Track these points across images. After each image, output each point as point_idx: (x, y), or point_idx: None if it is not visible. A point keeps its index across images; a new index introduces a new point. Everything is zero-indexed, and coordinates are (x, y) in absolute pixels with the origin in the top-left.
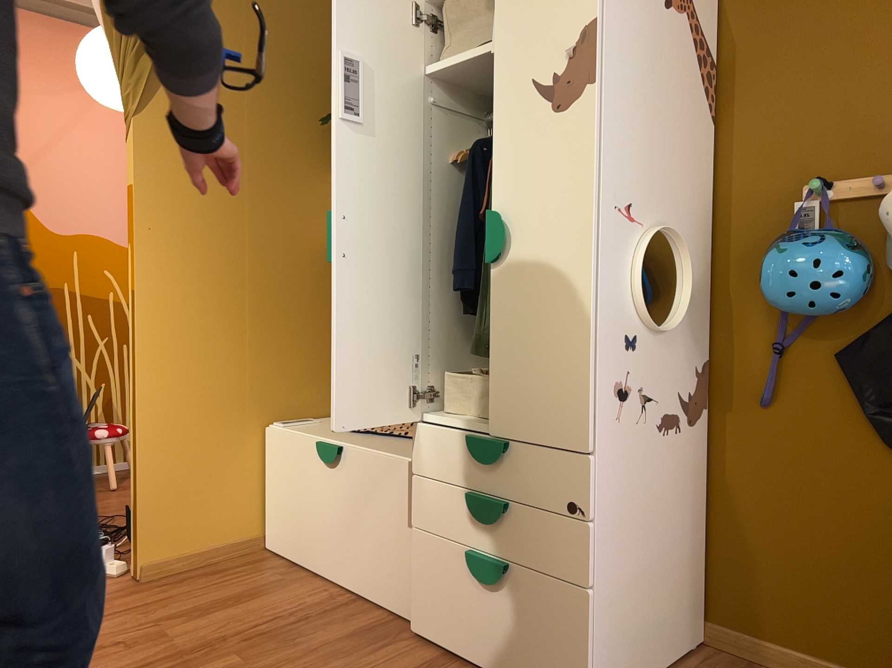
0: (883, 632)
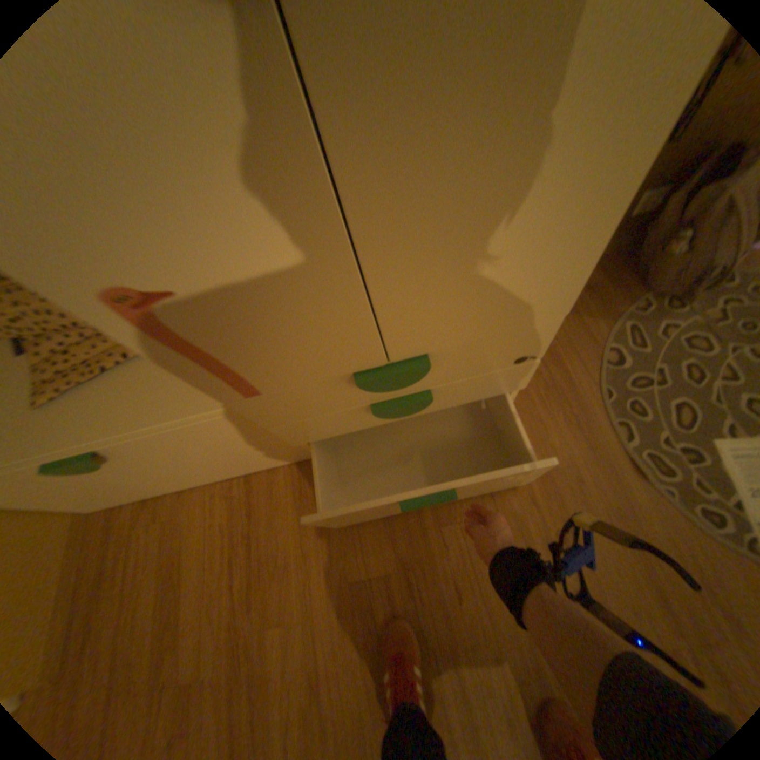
0: None
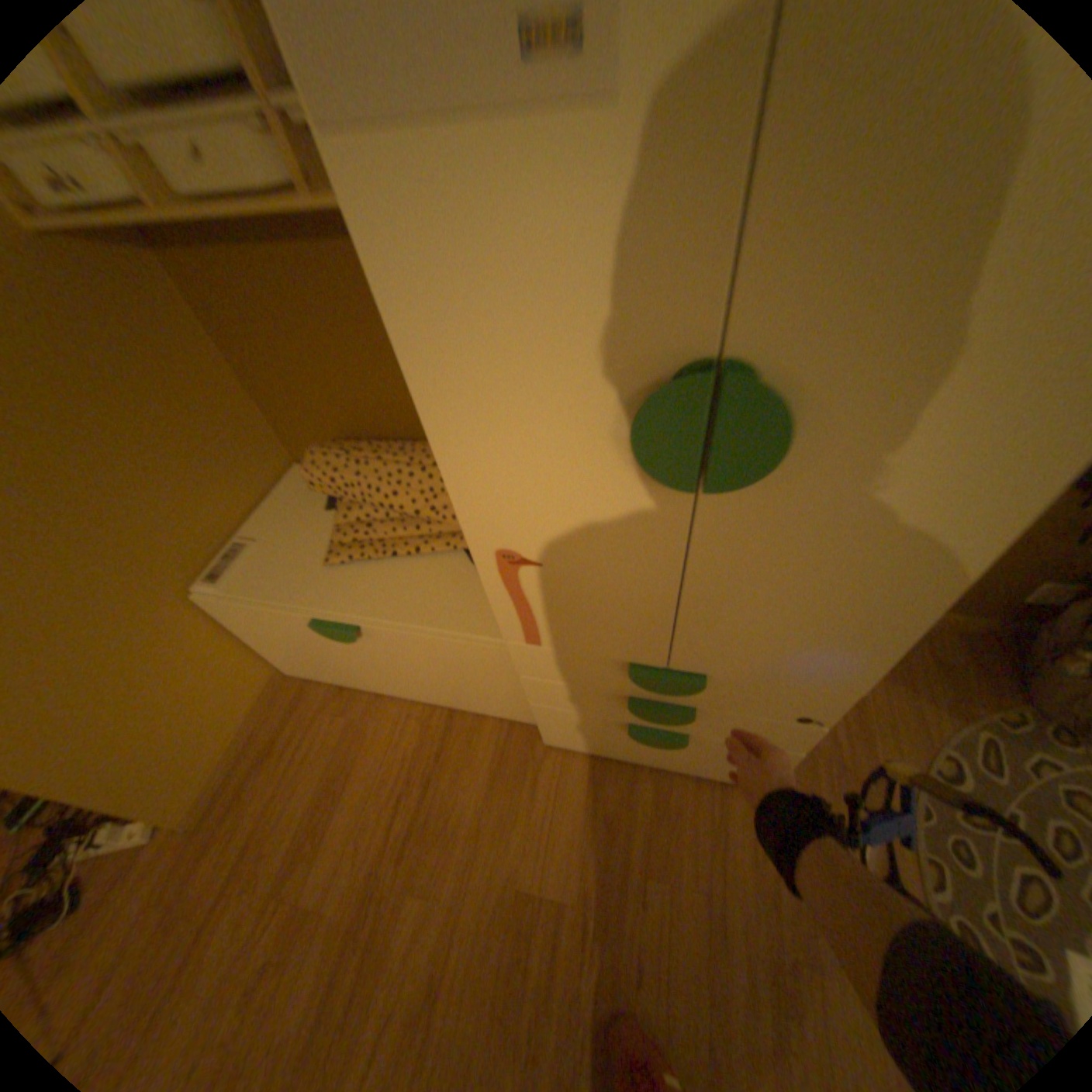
0: None
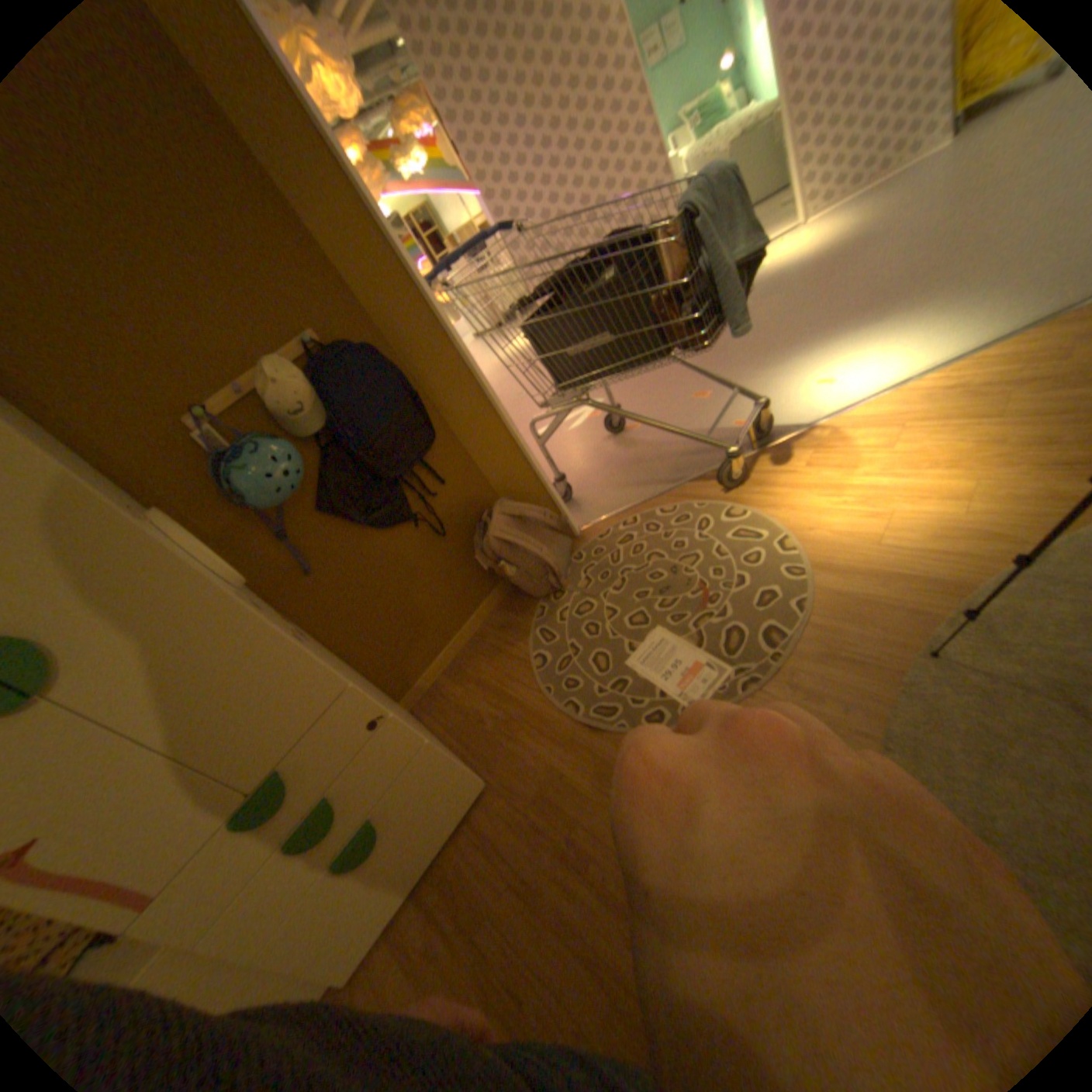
0: (452, 603)
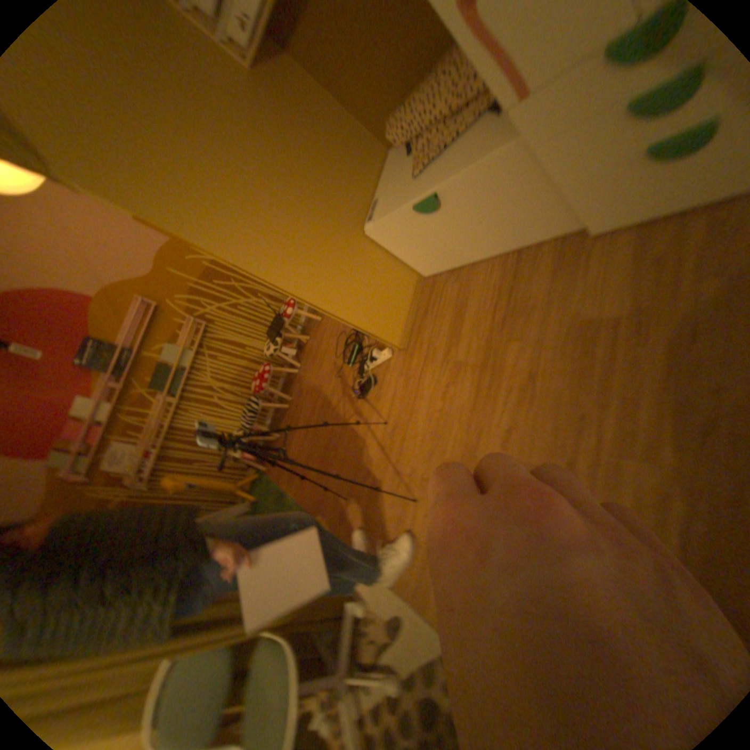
0: None
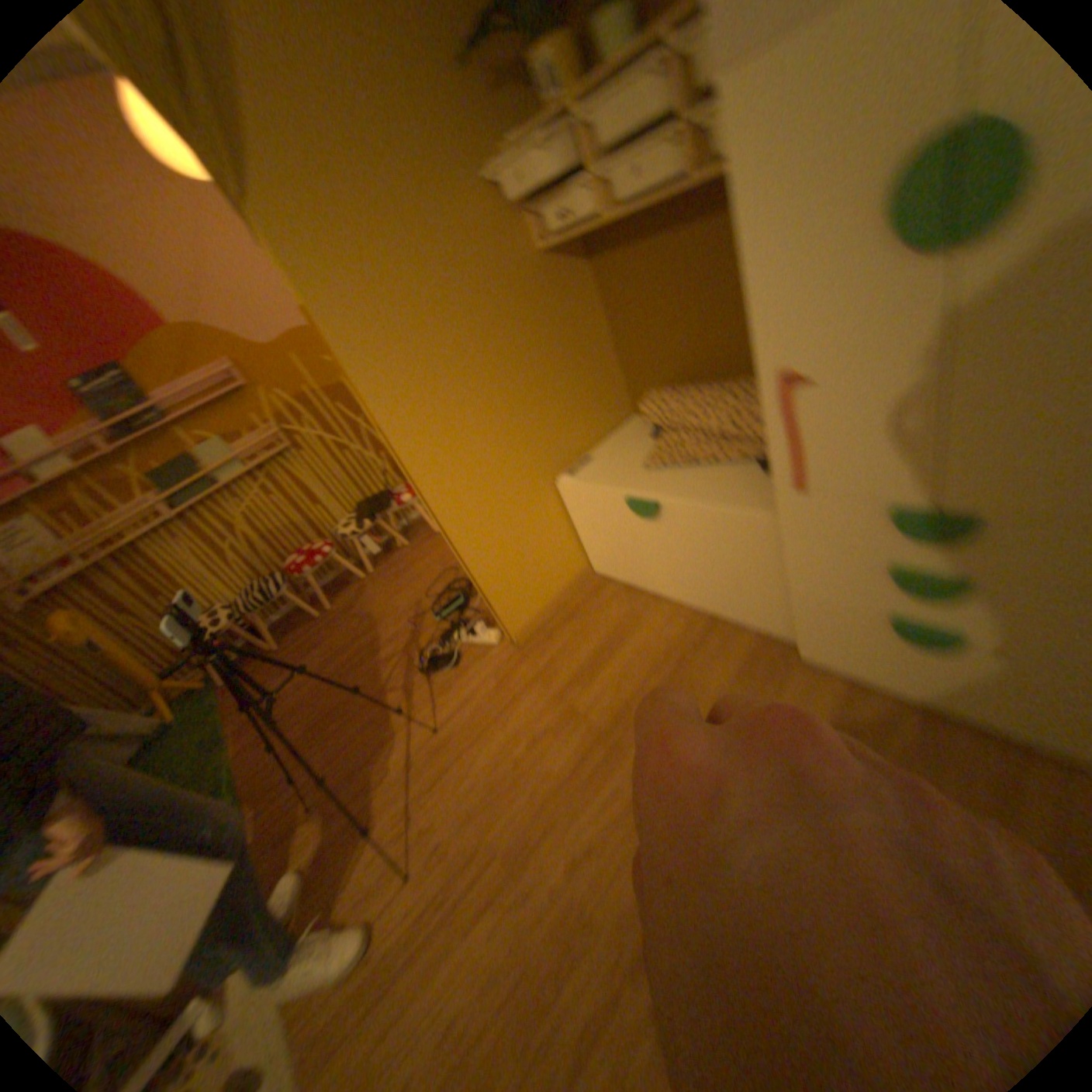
0: None
